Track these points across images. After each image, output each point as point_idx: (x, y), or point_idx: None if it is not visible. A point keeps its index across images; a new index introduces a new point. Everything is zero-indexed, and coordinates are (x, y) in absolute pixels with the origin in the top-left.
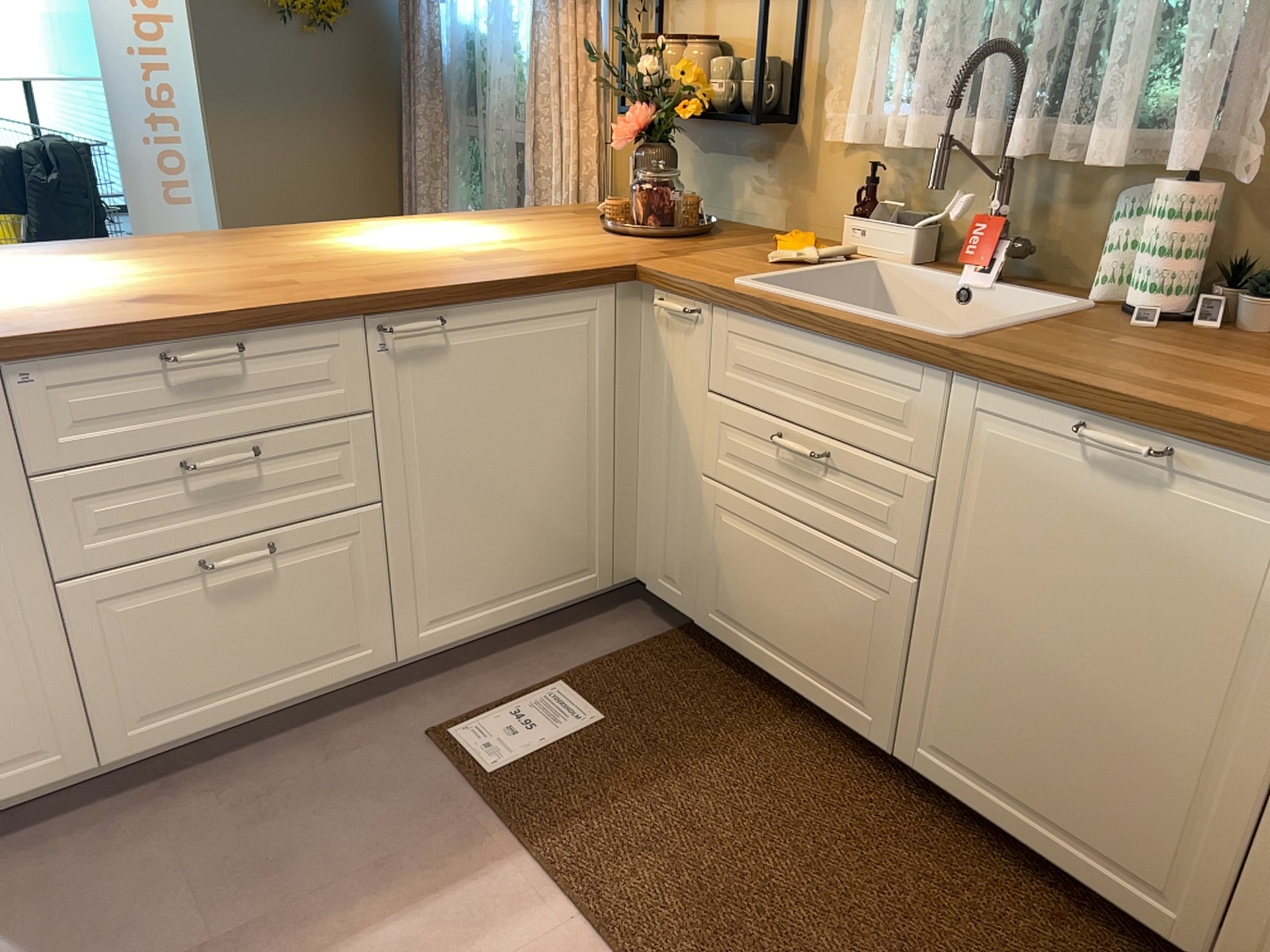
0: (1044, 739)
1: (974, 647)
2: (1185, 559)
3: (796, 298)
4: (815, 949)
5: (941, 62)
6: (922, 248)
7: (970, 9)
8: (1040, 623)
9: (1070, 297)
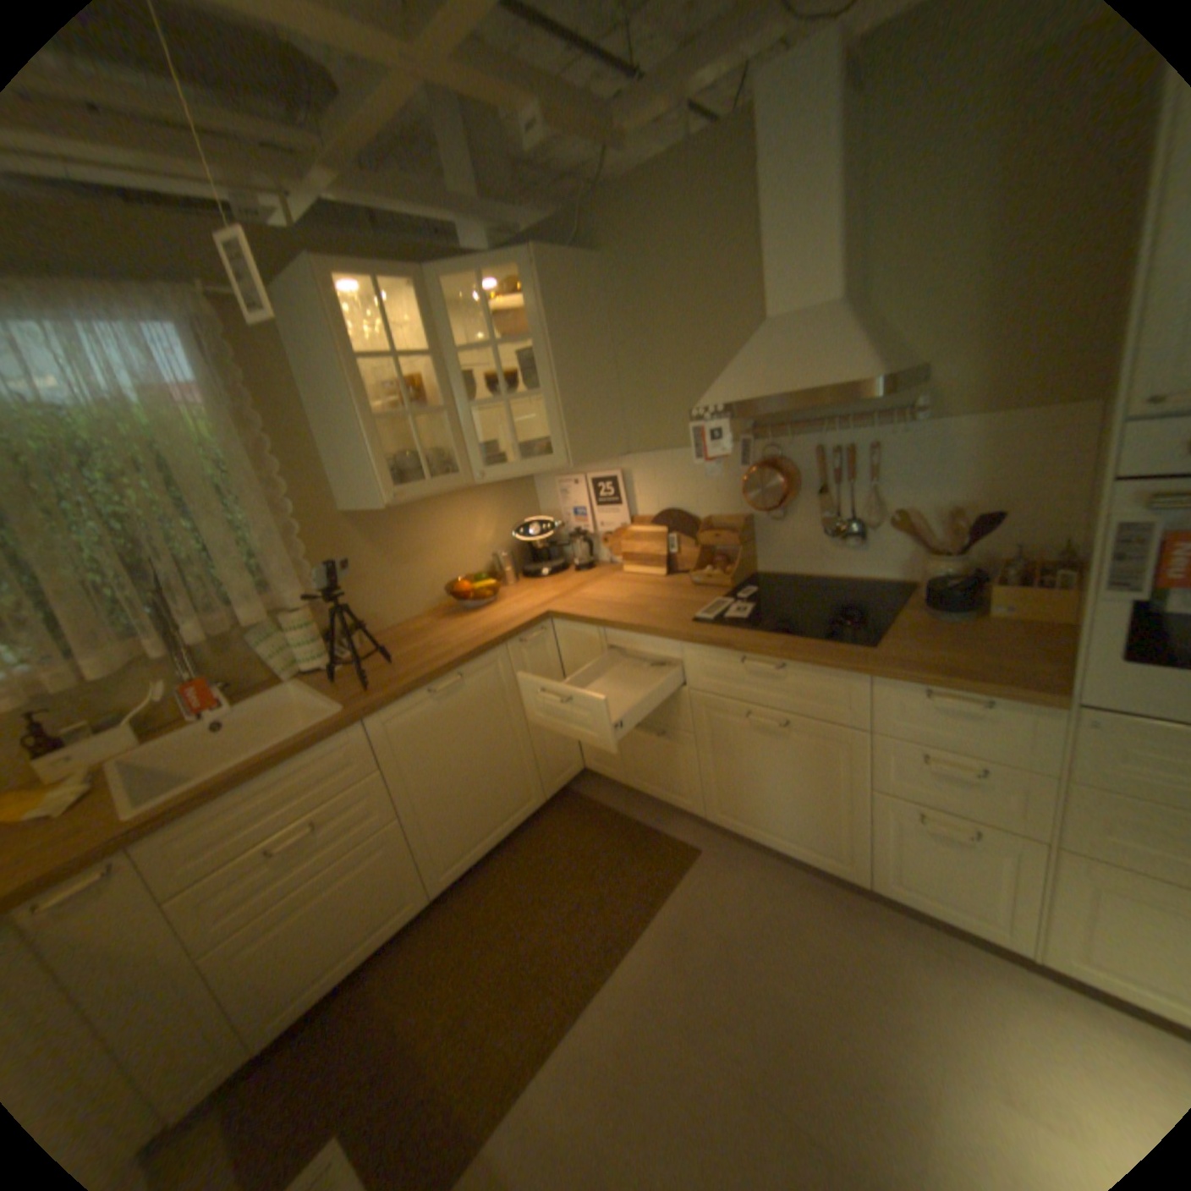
0: (478, 806)
1: (437, 811)
2: (479, 702)
3: (214, 780)
4: (542, 941)
5: (84, 623)
6: (135, 736)
7: (84, 586)
8: (454, 772)
9: (272, 689)
